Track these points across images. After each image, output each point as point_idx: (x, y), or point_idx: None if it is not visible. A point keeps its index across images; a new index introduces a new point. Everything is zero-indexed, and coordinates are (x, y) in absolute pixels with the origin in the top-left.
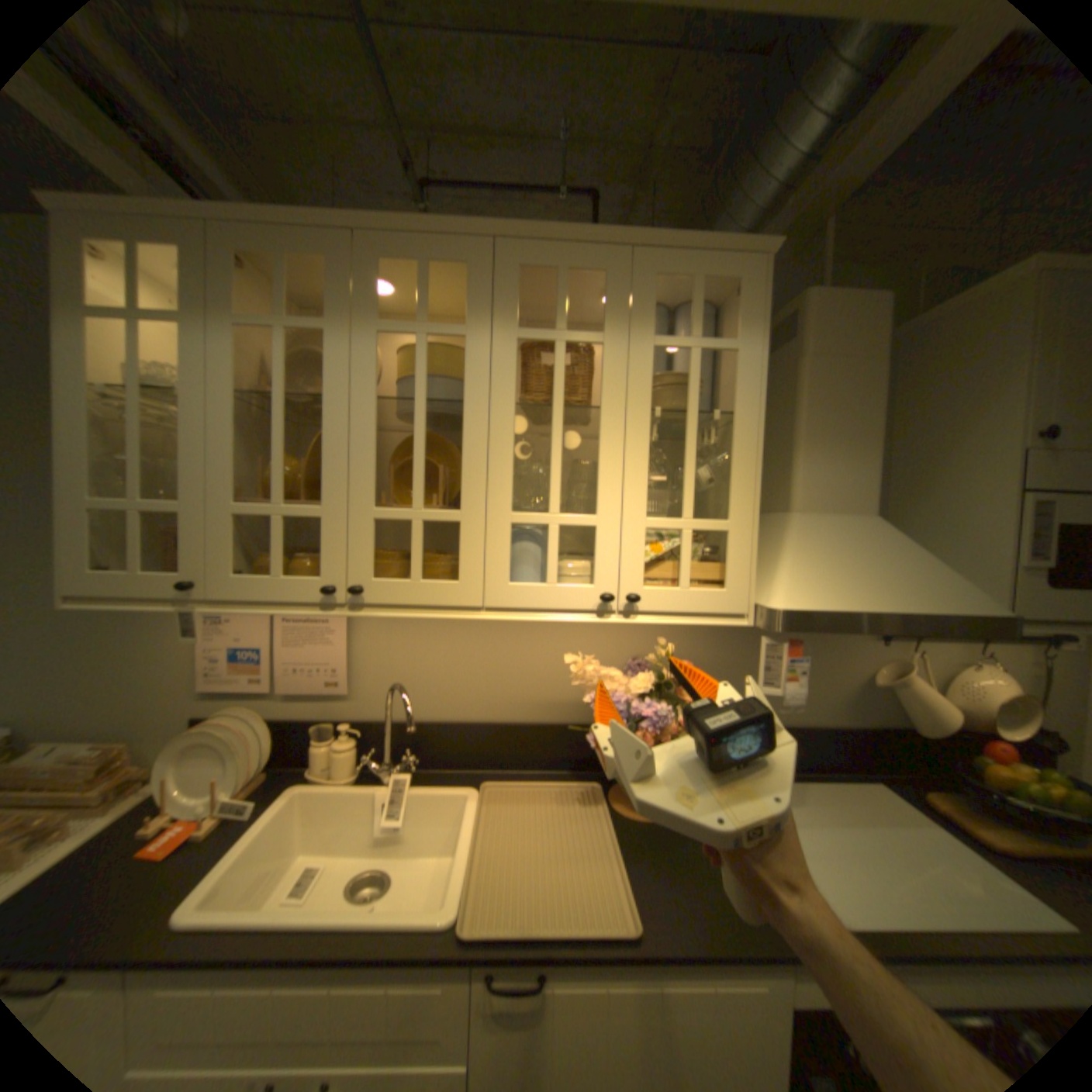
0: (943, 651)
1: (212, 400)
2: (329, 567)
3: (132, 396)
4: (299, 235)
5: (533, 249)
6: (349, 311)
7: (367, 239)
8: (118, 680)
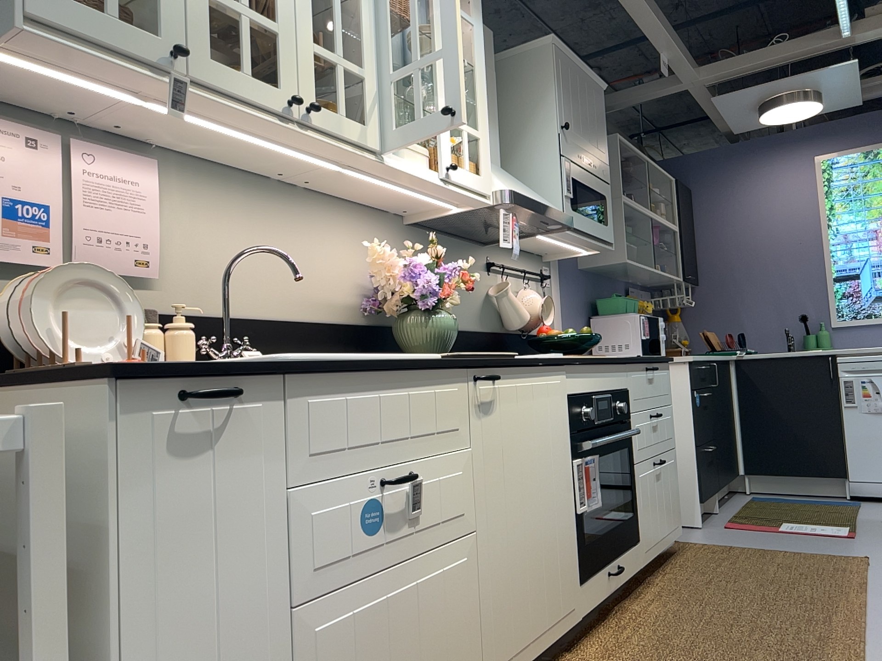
0: (510, 281)
1: None
2: (285, 83)
3: None
4: None
5: None
6: None
7: None
8: None
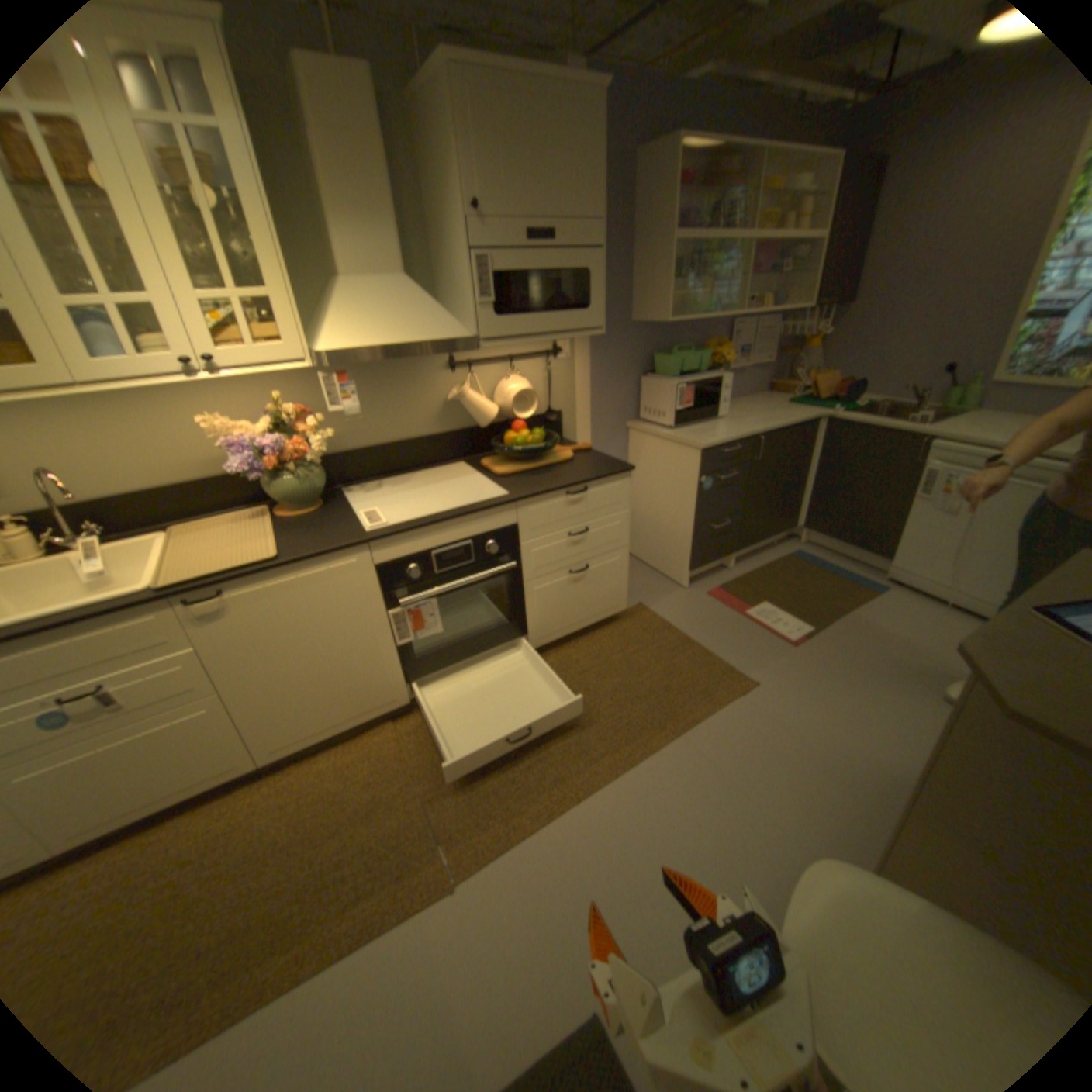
0: (489, 372)
1: None
2: None
3: None
4: None
5: None
6: None
7: None
8: None
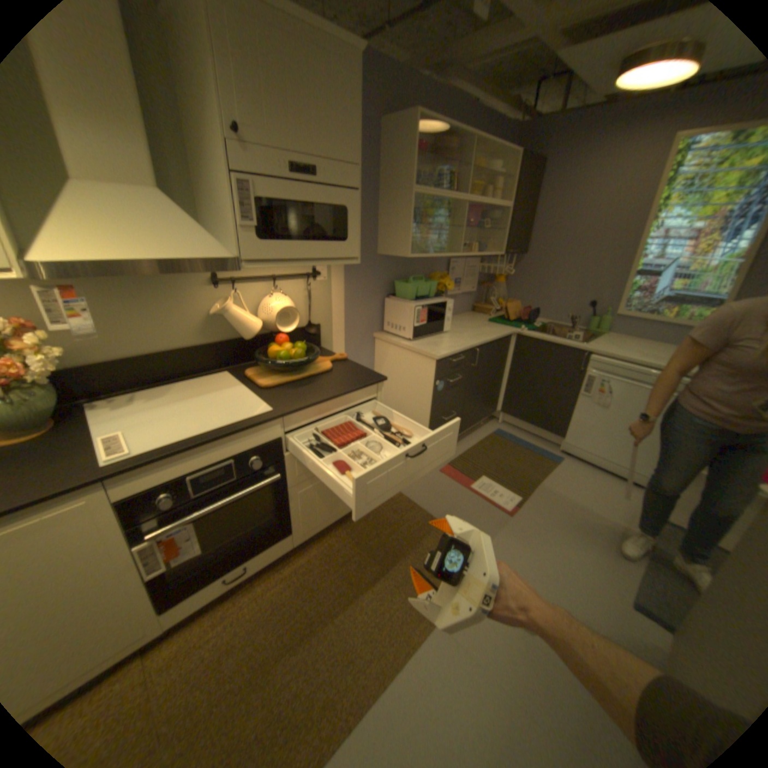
0: (254, 288)
1: None
2: None
3: None
4: None
5: None
6: None
7: None
8: None
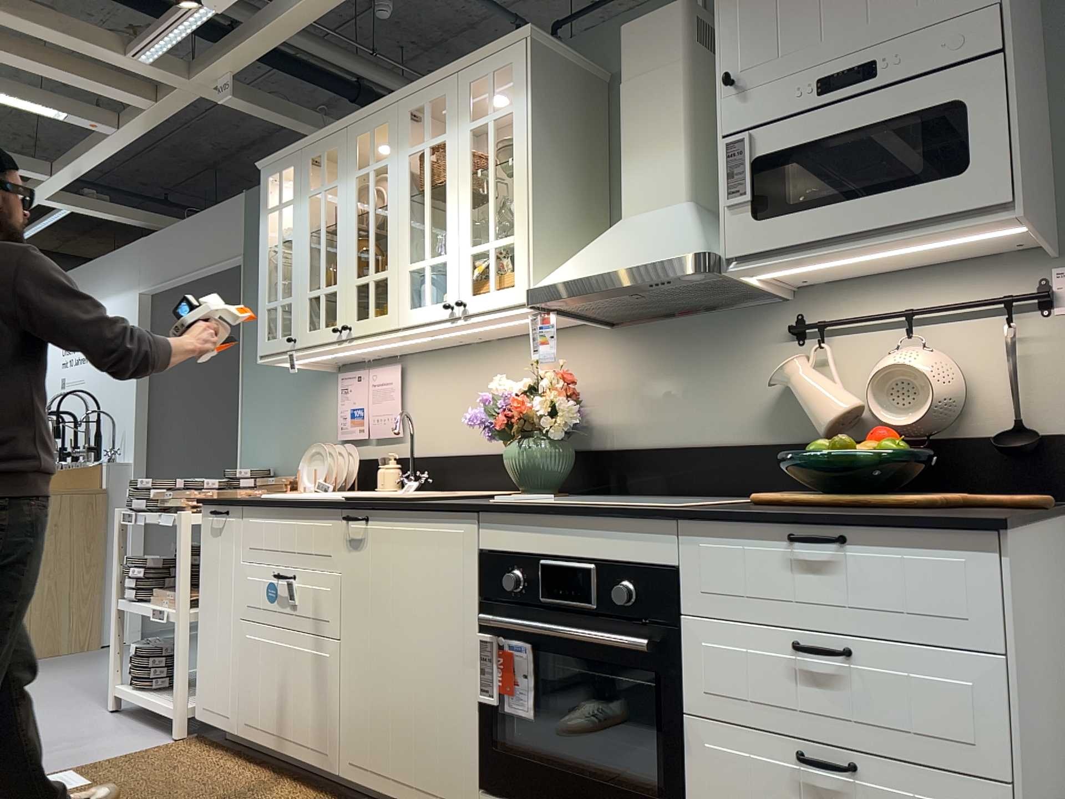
0: (870, 342)
1: (302, 240)
2: (338, 319)
3: (279, 248)
4: (329, 142)
5: (413, 101)
6: (346, 173)
7: (352, 131)
8: (309, 438)
